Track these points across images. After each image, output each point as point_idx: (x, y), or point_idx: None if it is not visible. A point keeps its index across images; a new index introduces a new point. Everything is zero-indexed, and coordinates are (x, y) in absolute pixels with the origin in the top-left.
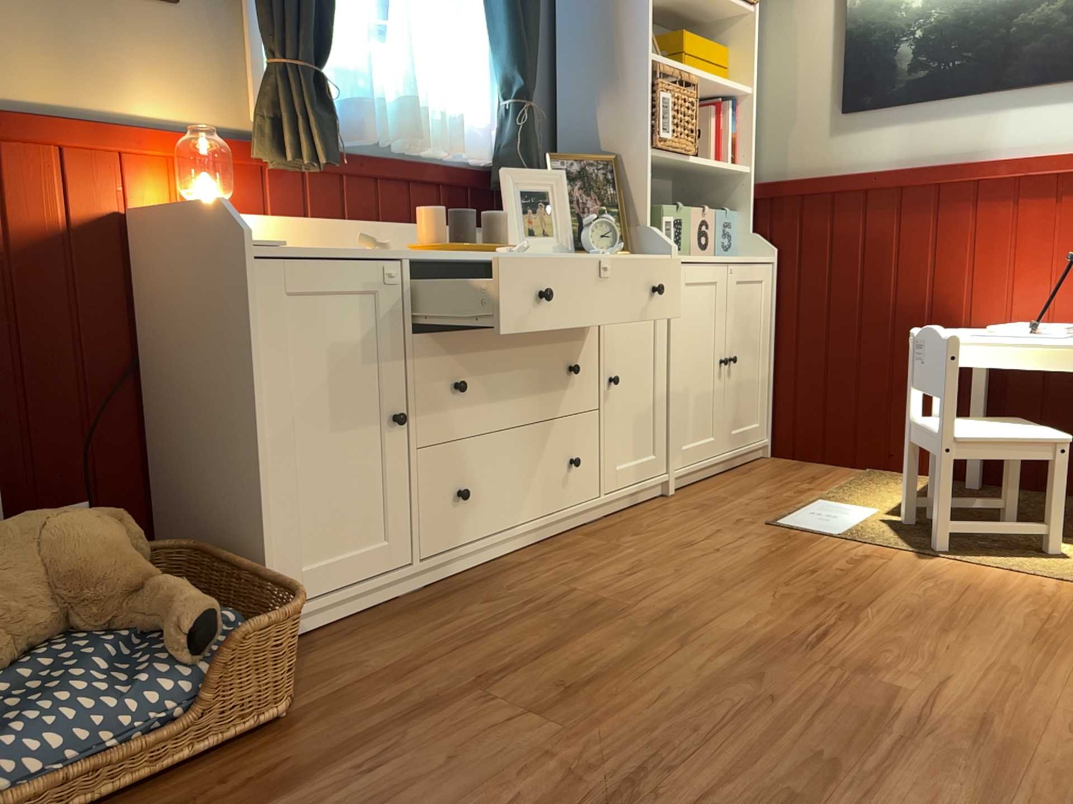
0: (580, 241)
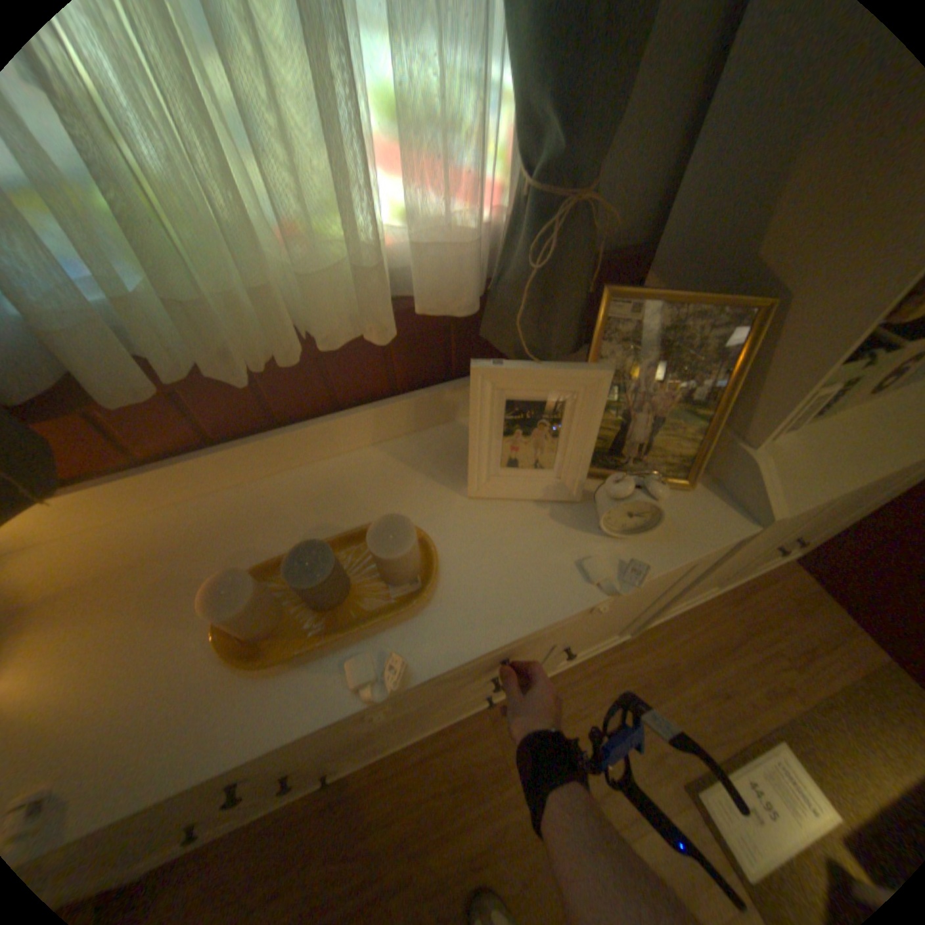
0: (598, 493)
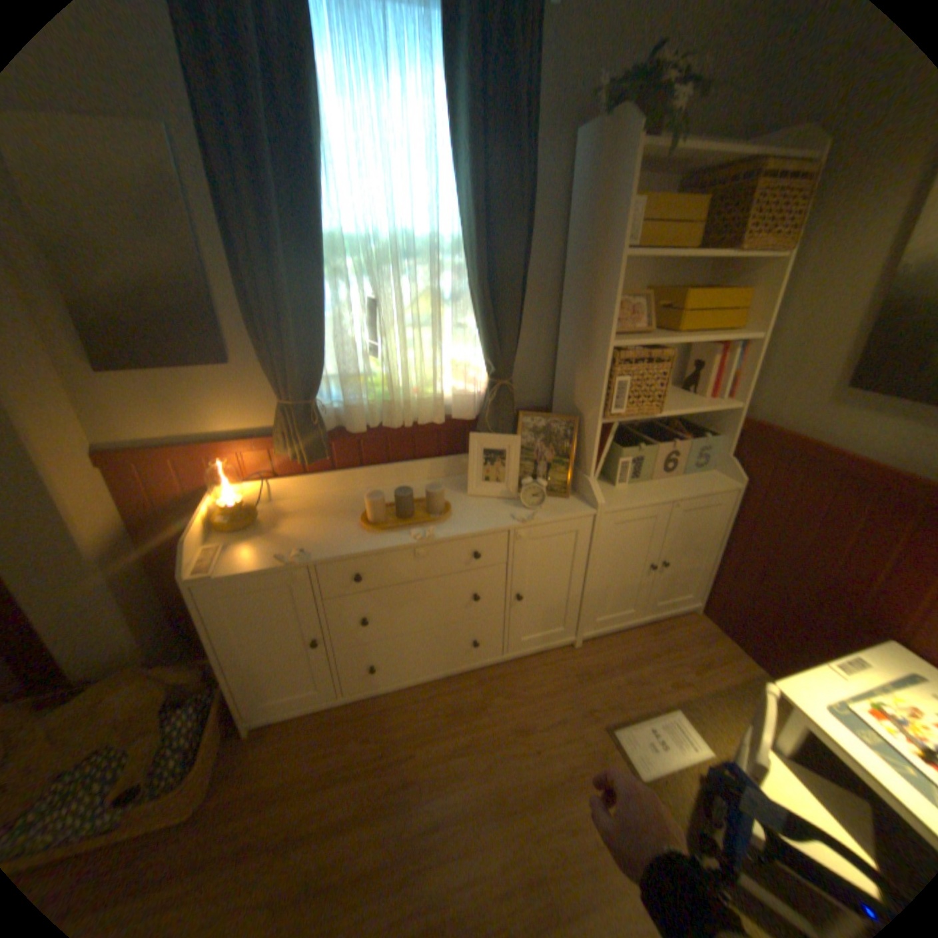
0: (520, 491)
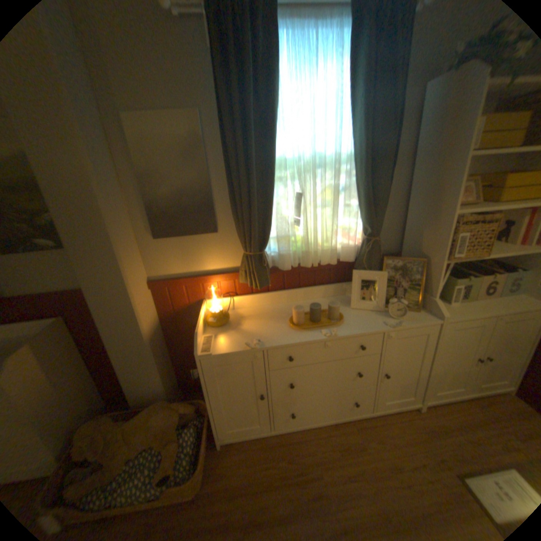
0: (388, 307)
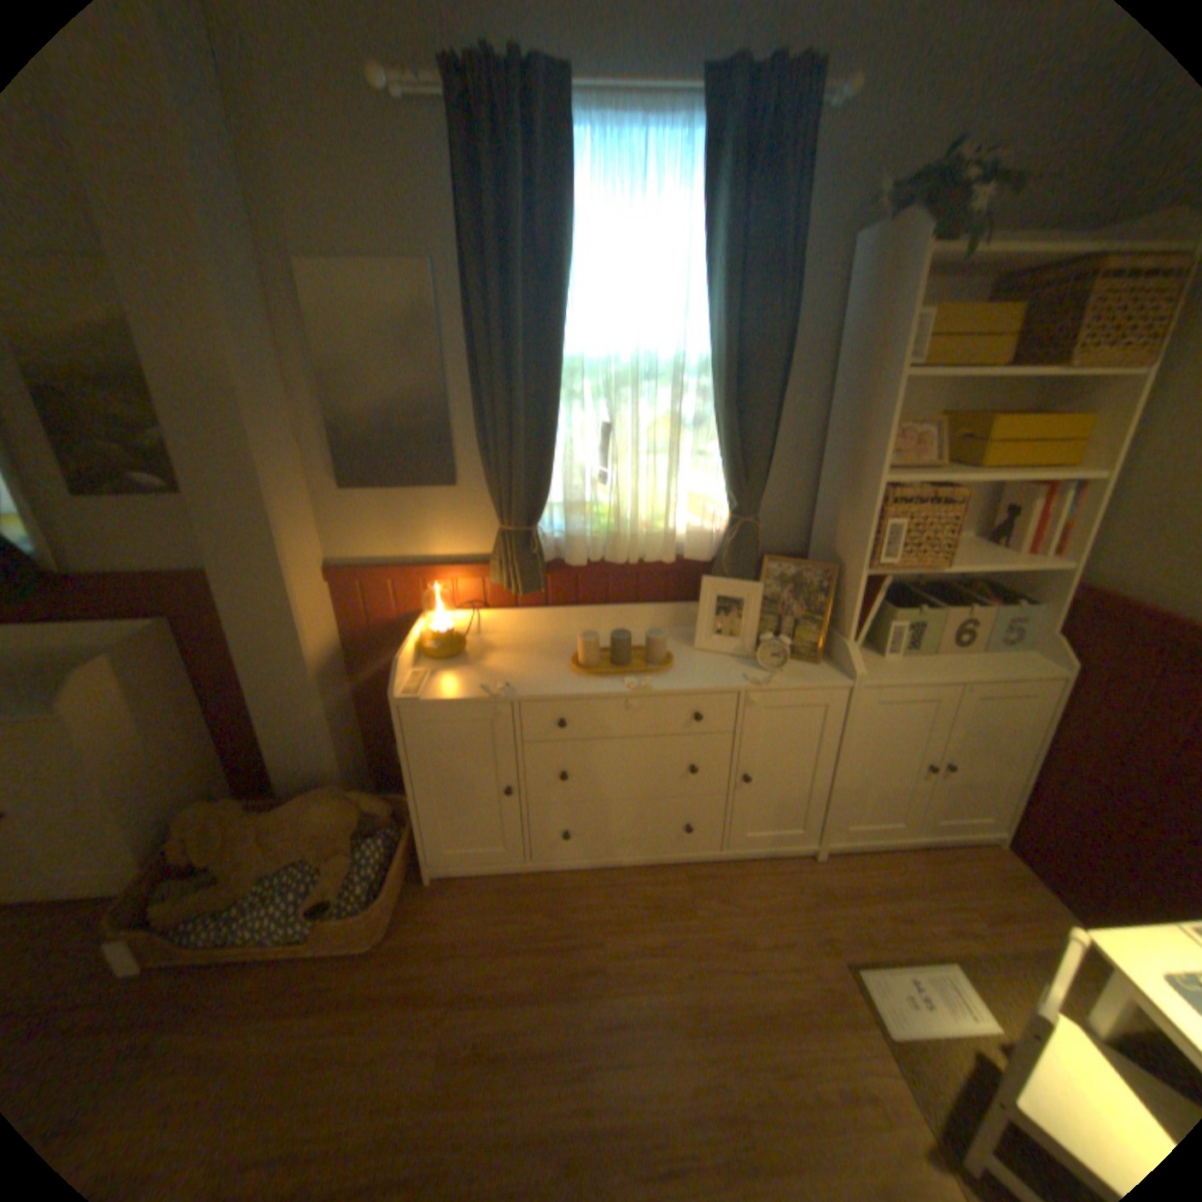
0: (758, 650)
